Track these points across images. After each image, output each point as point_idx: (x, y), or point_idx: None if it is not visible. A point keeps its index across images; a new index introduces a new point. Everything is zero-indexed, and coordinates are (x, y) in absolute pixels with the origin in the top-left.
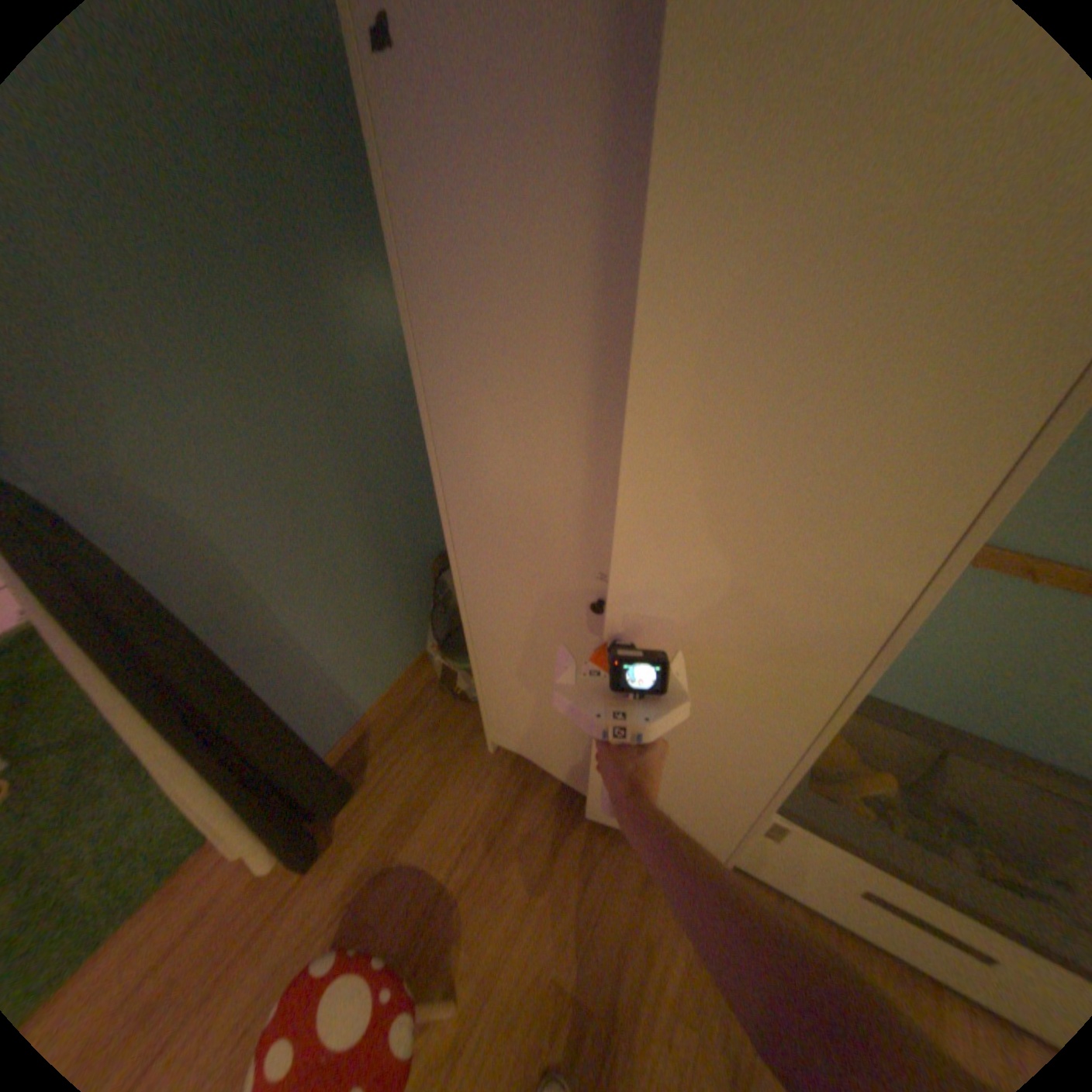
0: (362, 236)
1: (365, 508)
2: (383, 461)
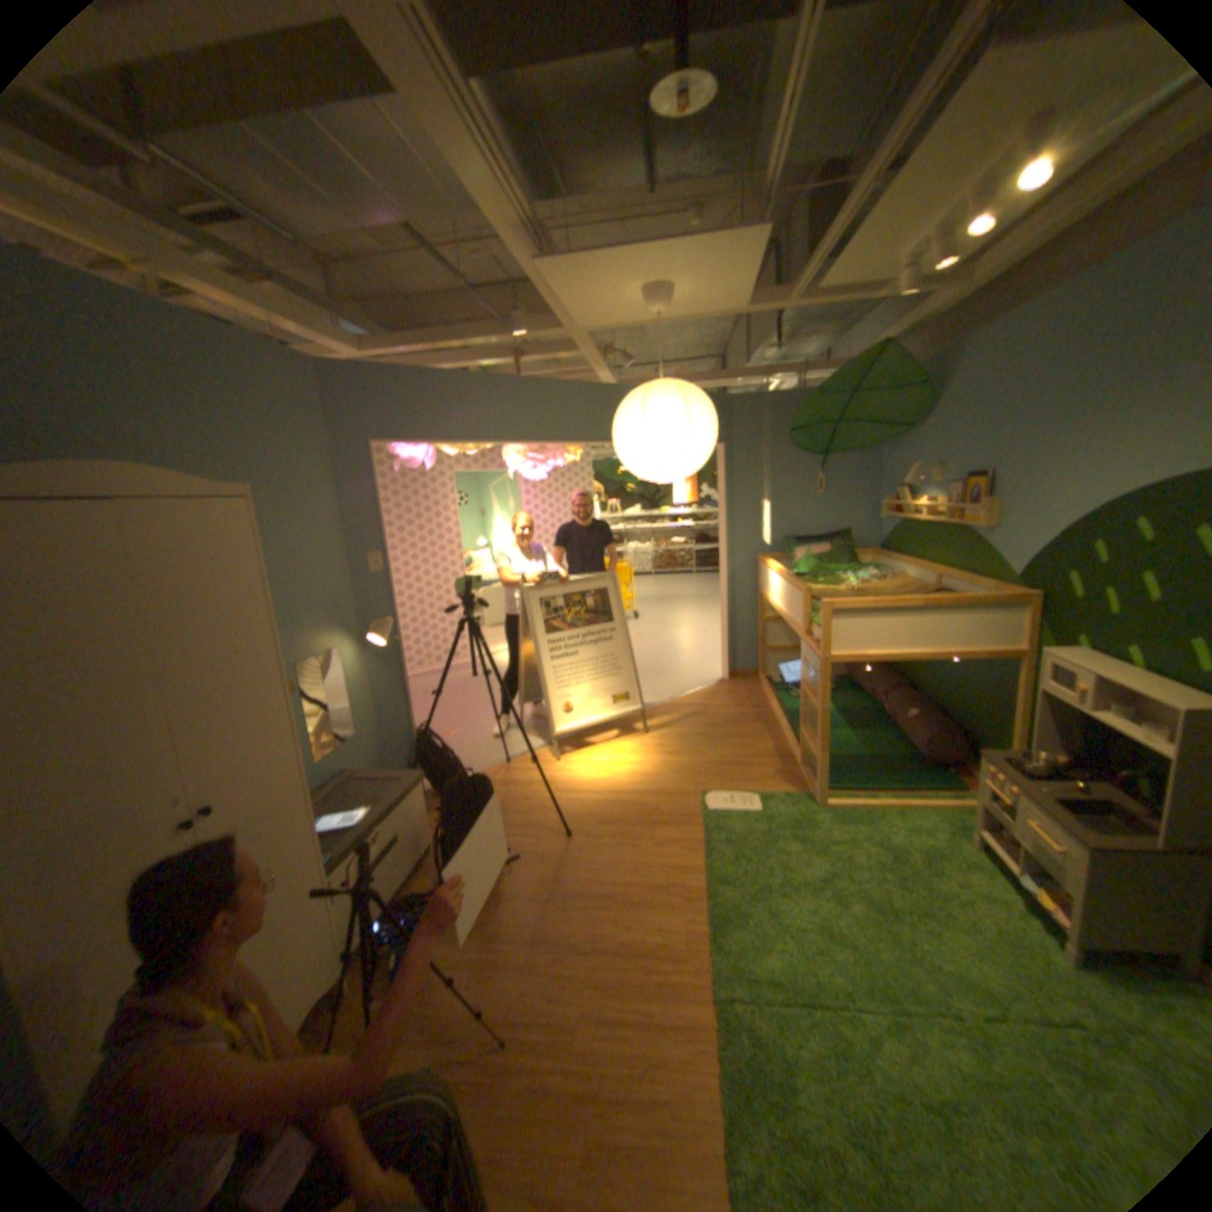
0: None
1: None
2: None
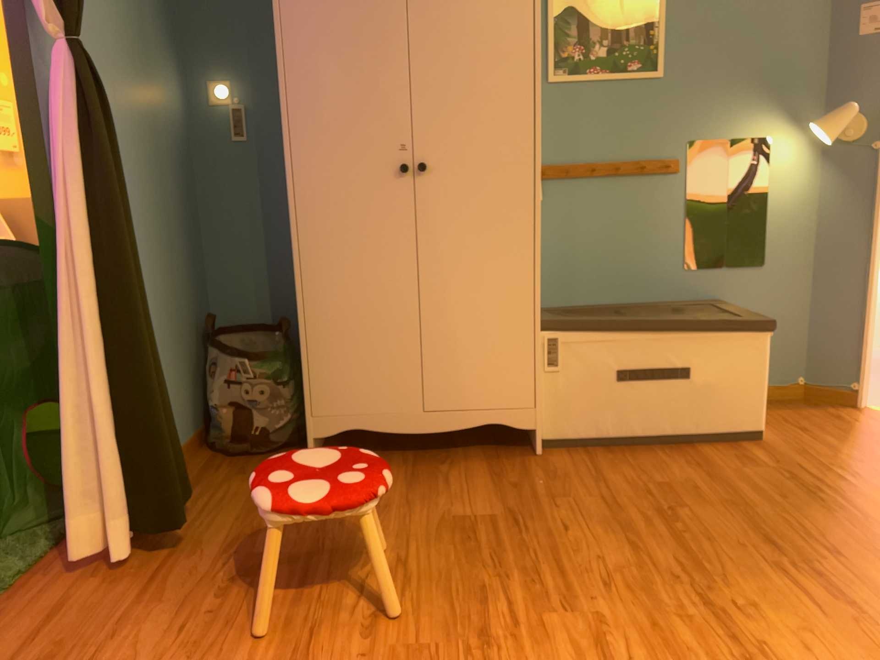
0: (169, 41)
1: (165, 228)
2: (174, 198)
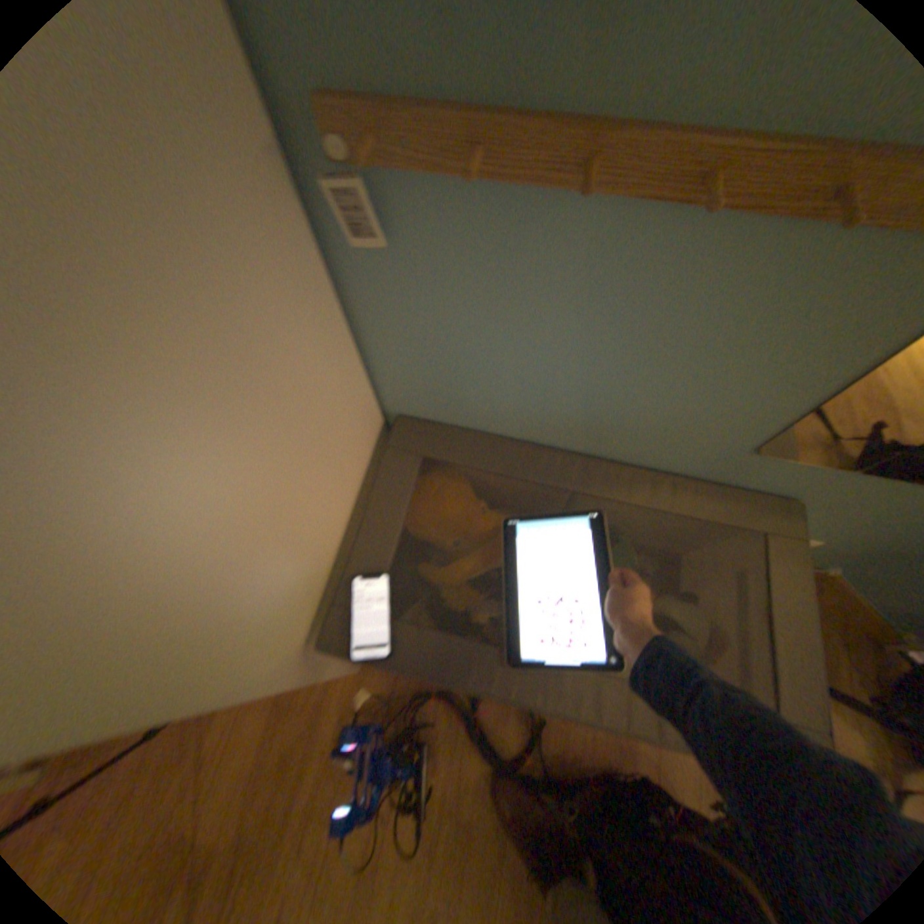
0: None
1: None
2: None
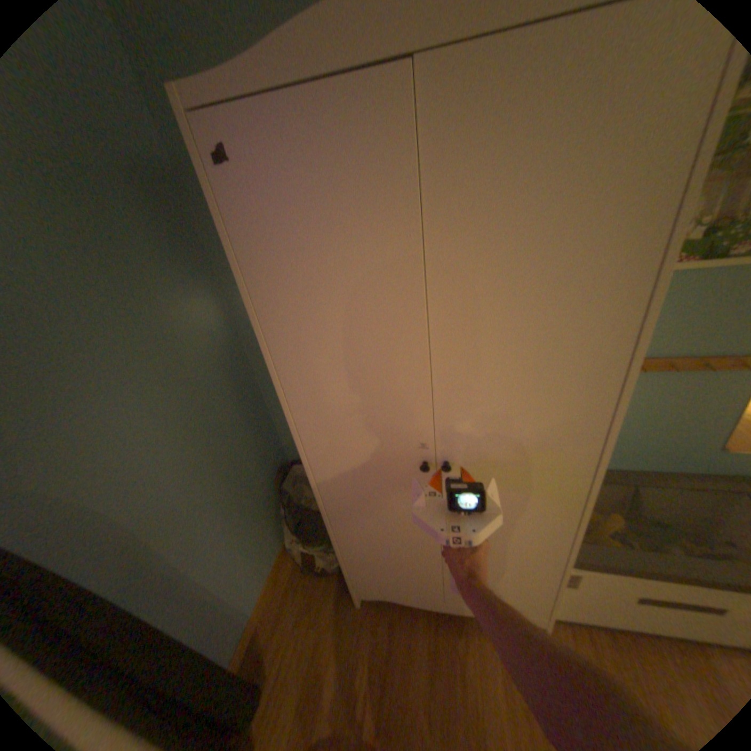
0: (183, 271)
1: (219, 453)
2: (225, 416)
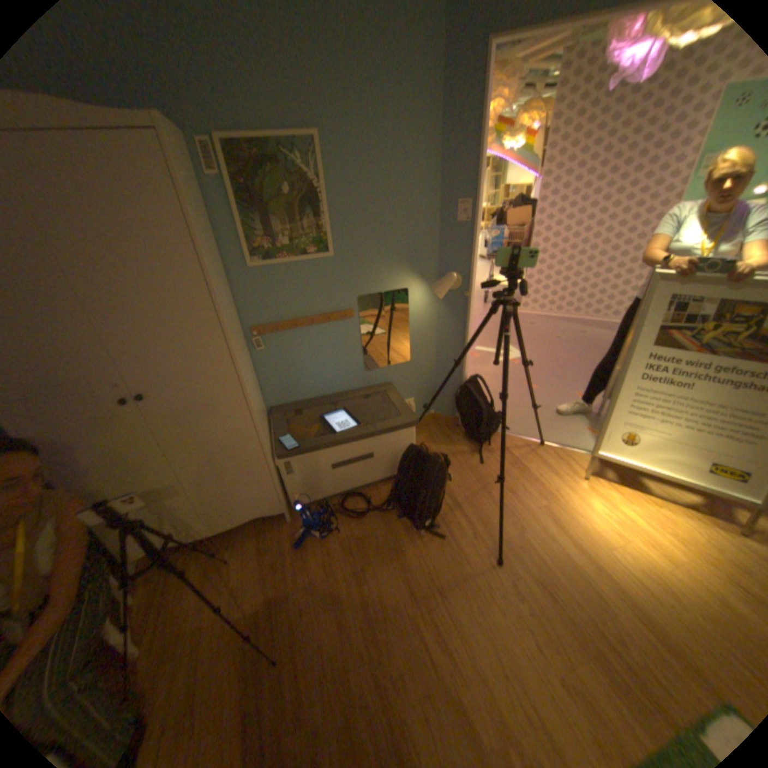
0: None
1: None
2: None
